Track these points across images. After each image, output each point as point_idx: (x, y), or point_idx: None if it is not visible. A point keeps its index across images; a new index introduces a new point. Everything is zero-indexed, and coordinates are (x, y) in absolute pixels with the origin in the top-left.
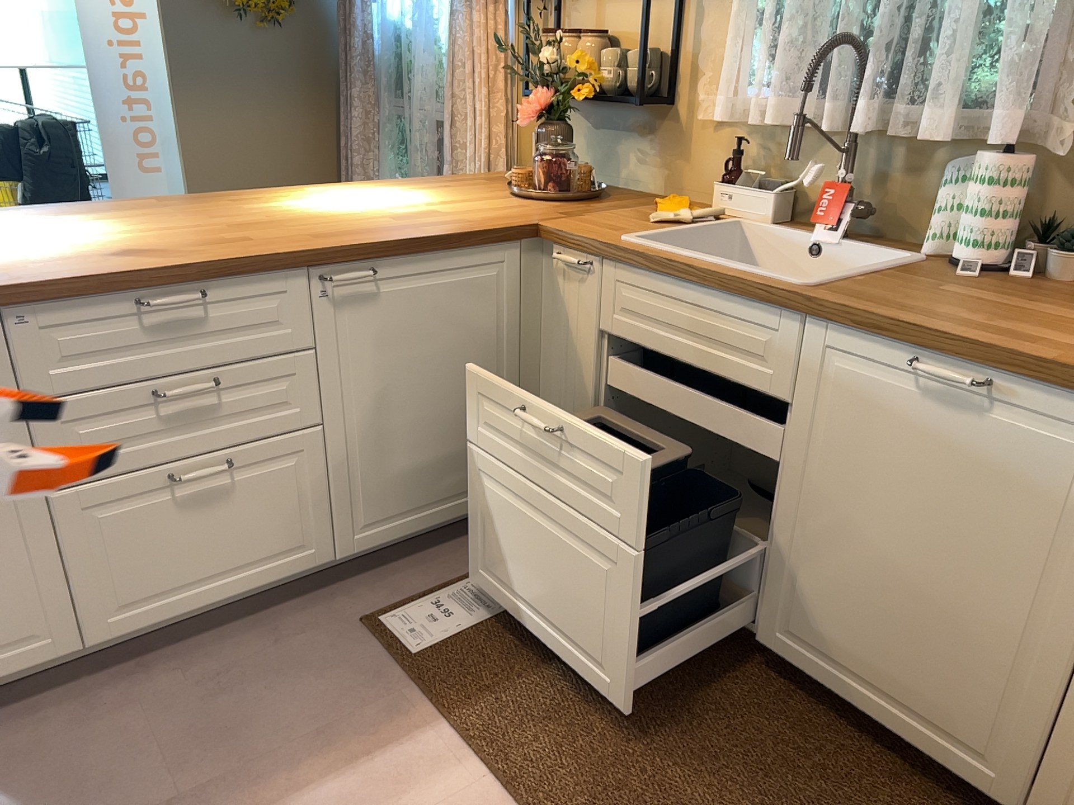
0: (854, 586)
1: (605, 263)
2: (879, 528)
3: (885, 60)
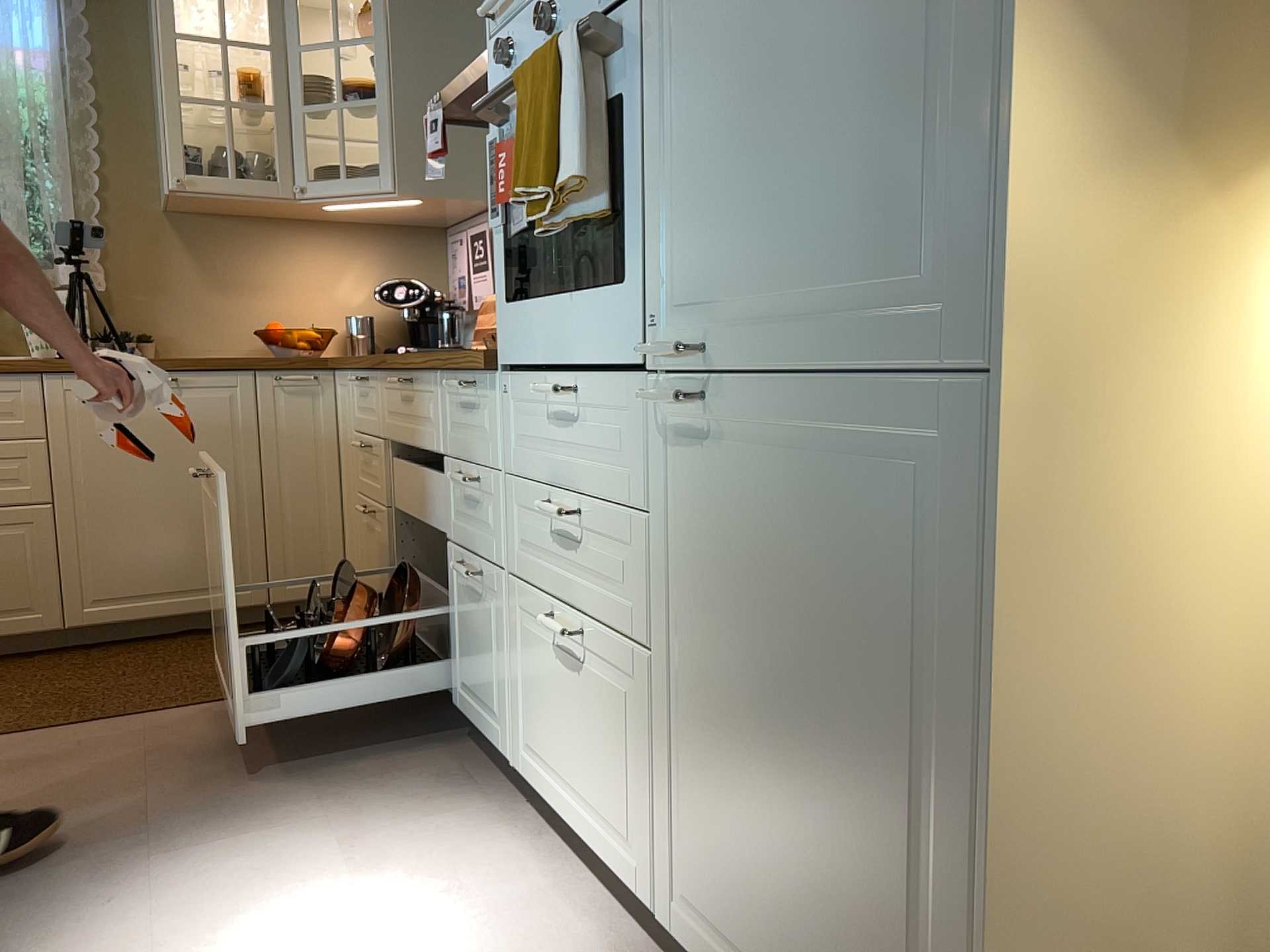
0: (133, 536)
1: None
2: (138, 488)
3: None
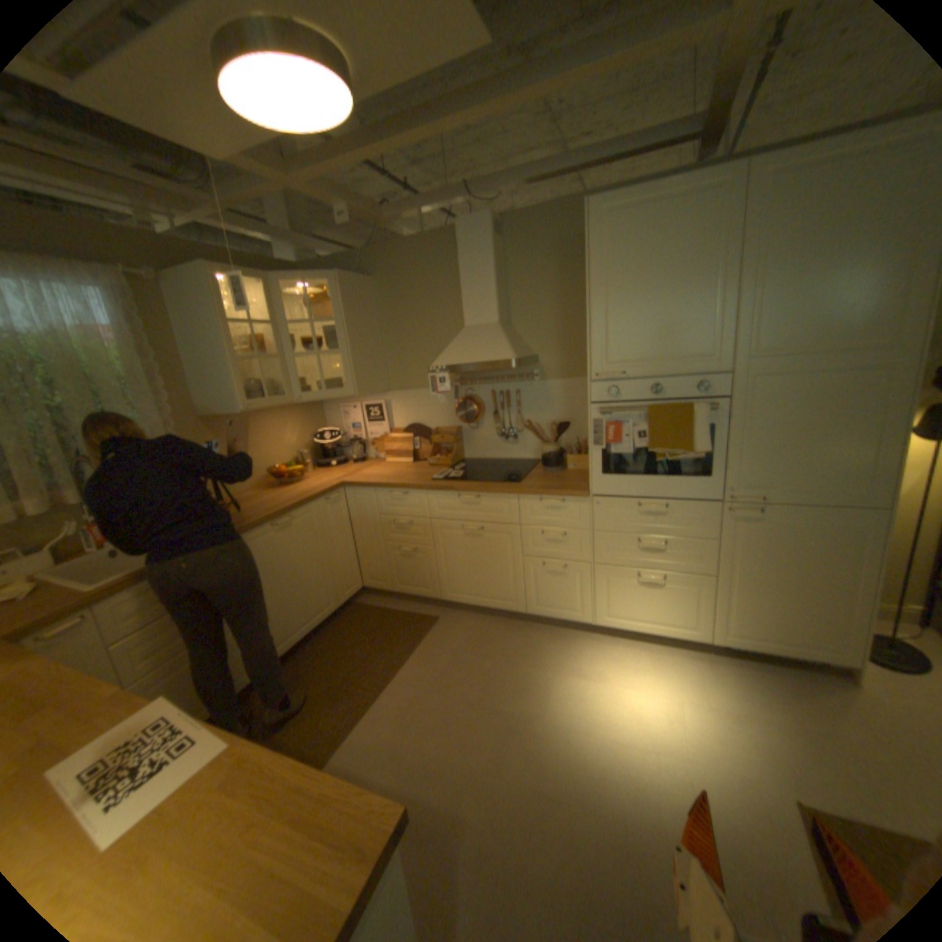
0: (286, 605)
1: (95, 611)
2: (284, 580)
3: (68, 467)
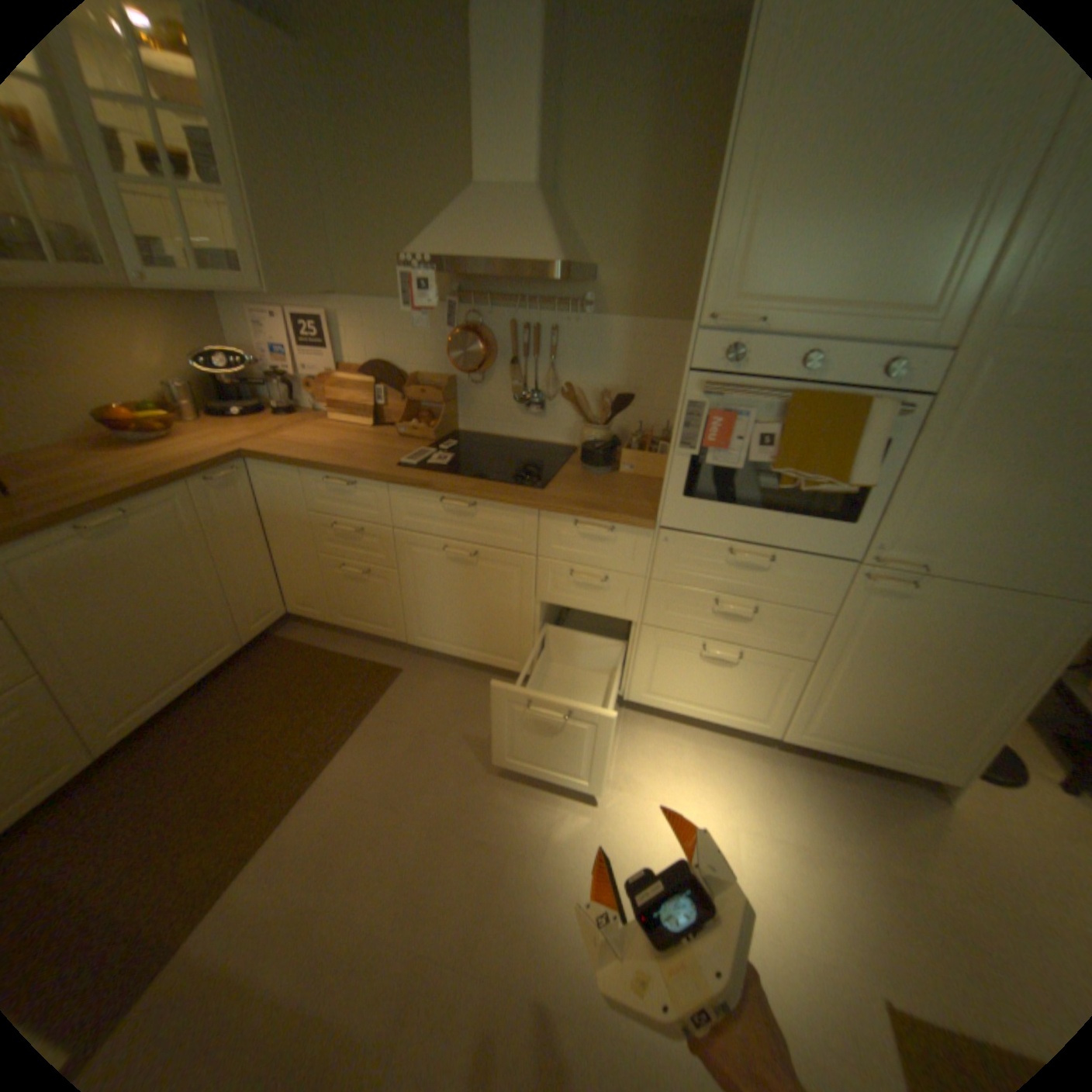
0: (129, 658)
1: None
2: (120, 619)
3: None
